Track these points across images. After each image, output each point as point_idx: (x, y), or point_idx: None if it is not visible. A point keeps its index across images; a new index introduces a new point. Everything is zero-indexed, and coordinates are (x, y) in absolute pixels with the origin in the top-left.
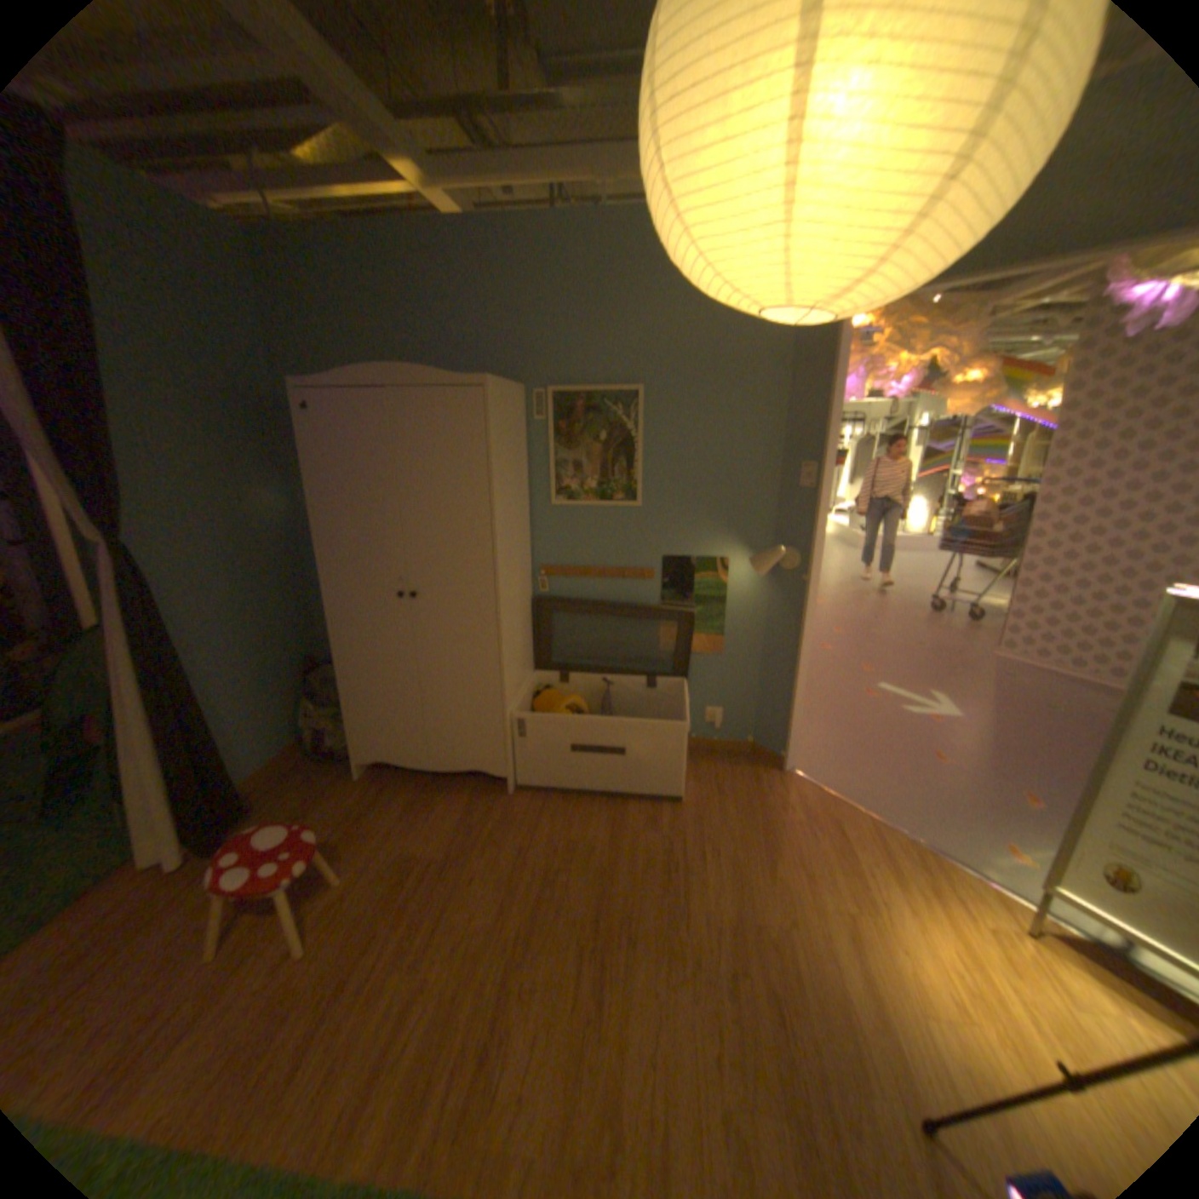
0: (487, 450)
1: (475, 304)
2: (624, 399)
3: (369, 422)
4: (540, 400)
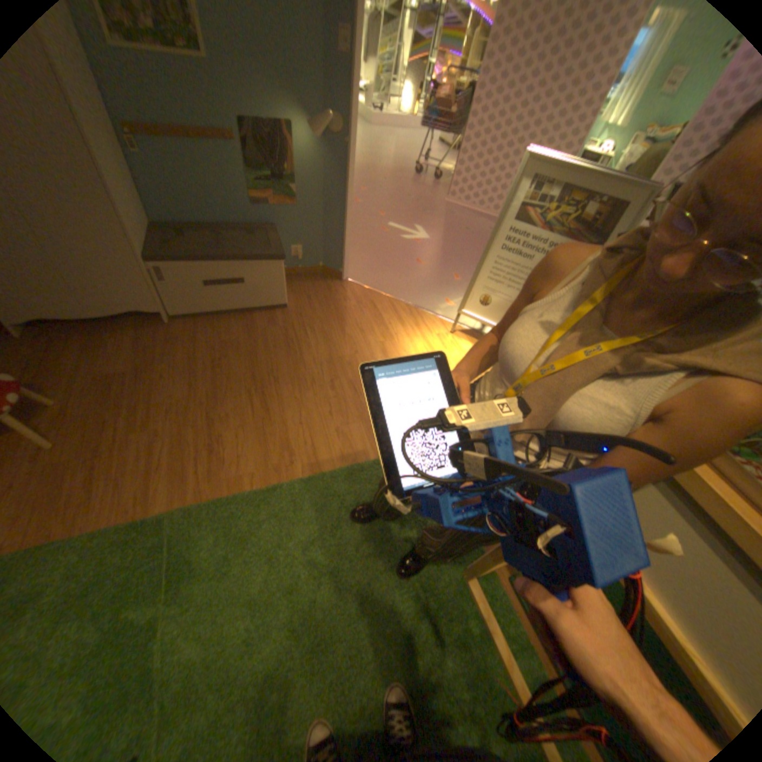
0: None
1: None
2: None
3: None
4: None
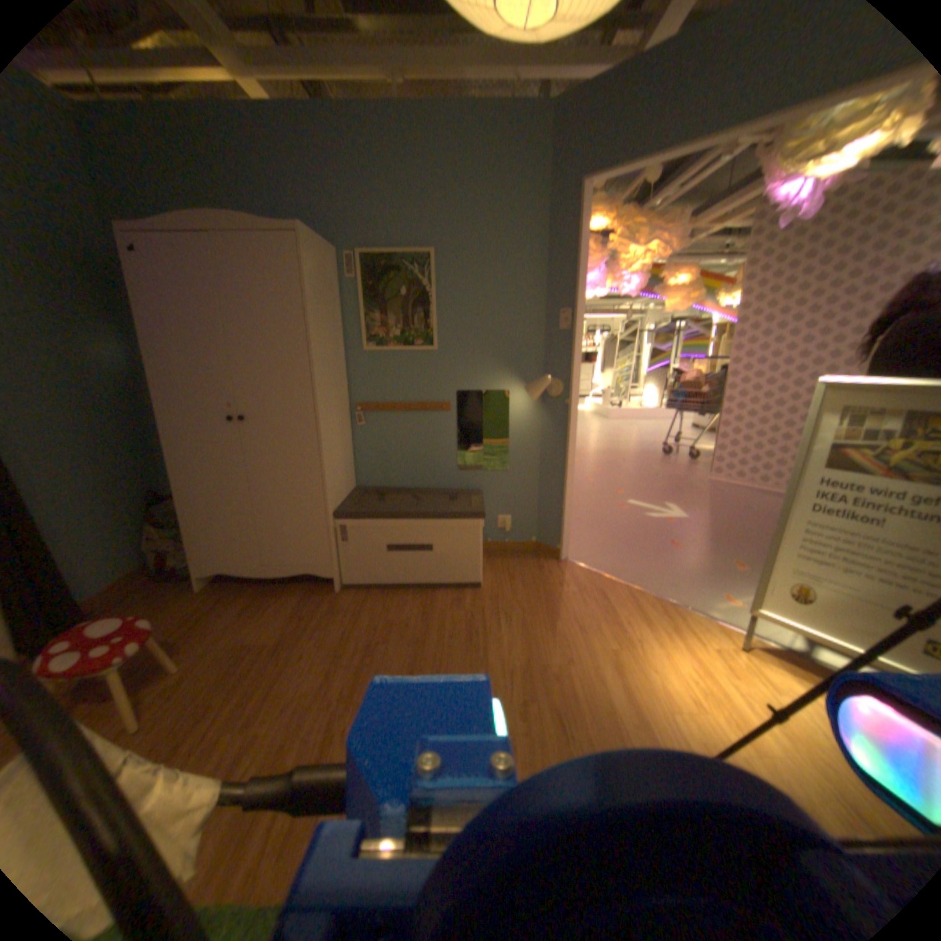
0: (300, 287)
1: (289, 179)
2: (419, 261)
3: (192, 264)
4: (349, 261)
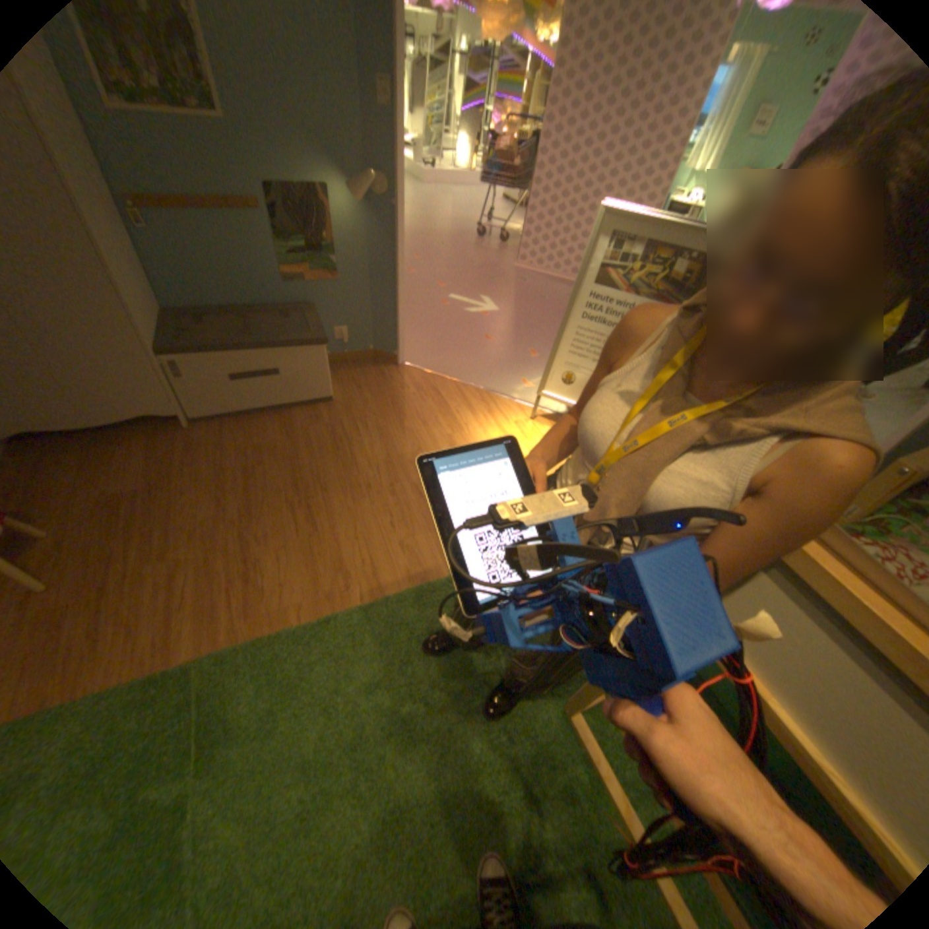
0: None
1: None
2: None
3: None
4: None
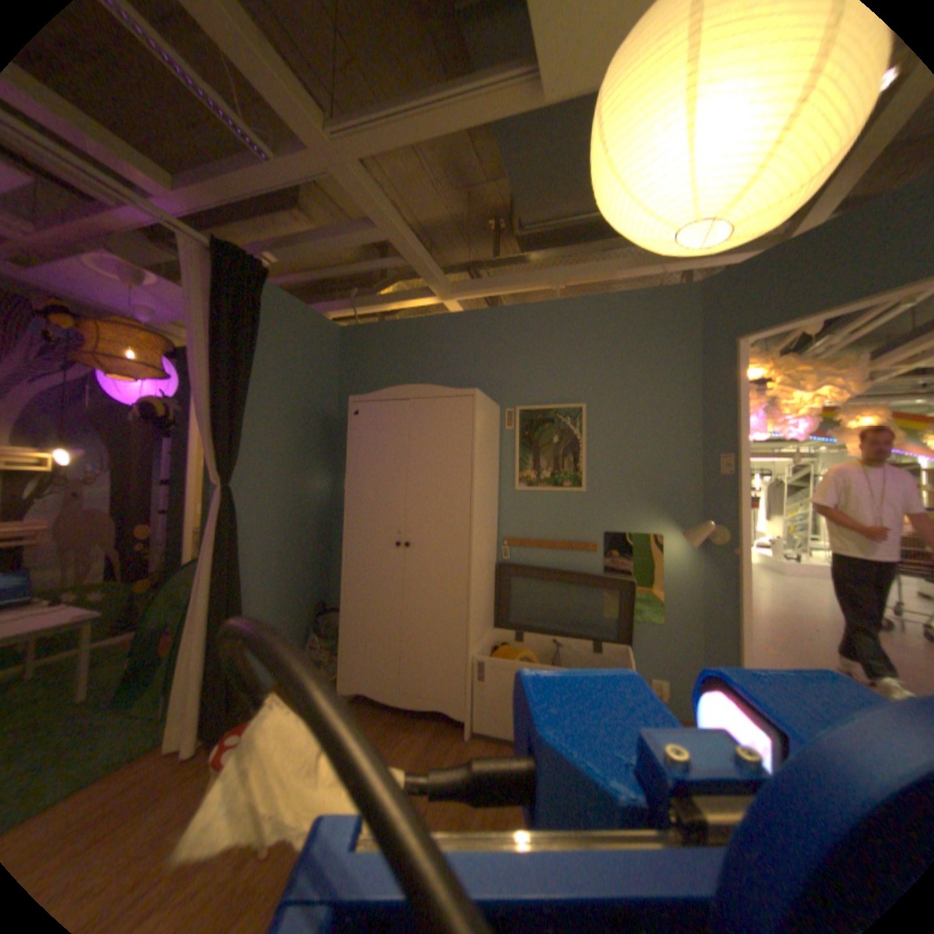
0: (471, 437)
1: (469, 359)
2: (571, 413)
3: (394, 422)
4: (509, 416)
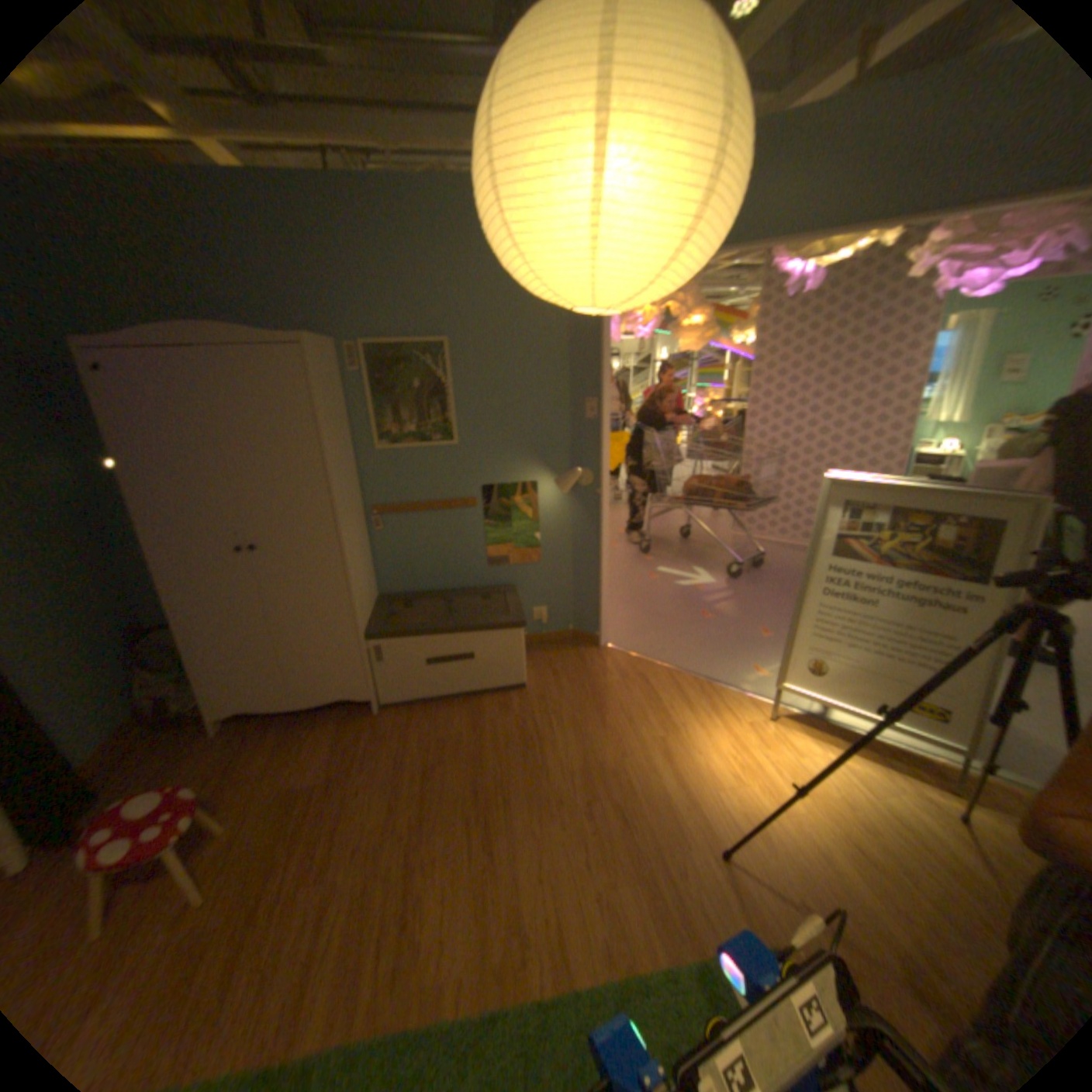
0: (310, 404)
1: (269, 260)
2: (431, 350)
3: (175, 383)
4: (350, 353)
